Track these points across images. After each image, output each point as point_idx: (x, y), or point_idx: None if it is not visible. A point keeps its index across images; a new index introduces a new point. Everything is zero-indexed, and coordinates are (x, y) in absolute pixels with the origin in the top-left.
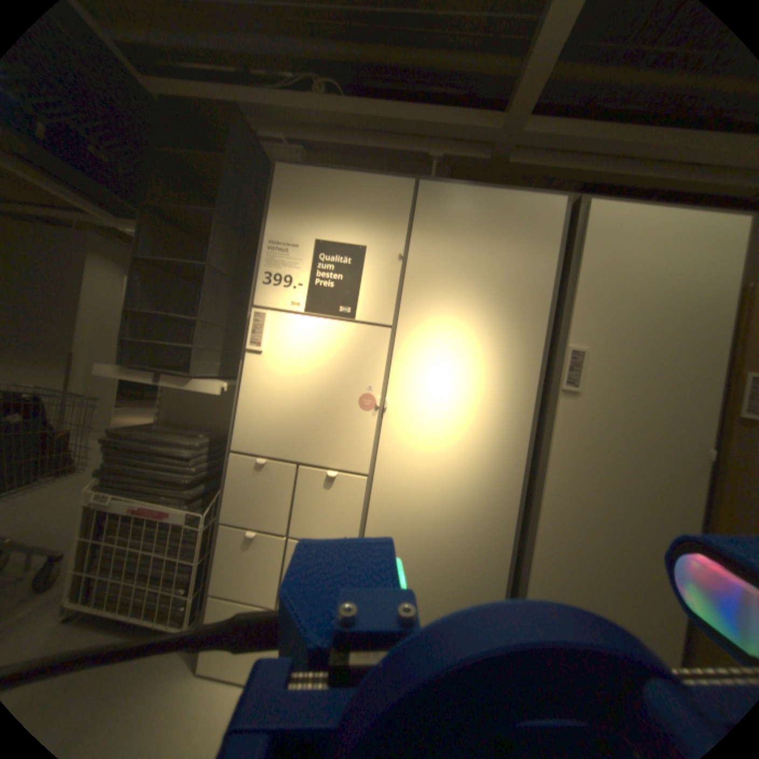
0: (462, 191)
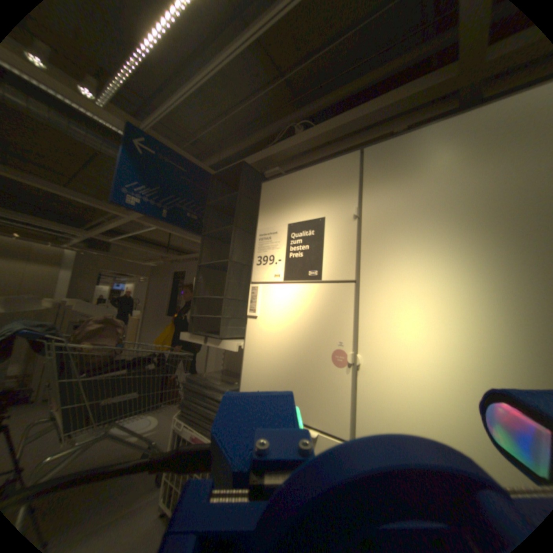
0: (408, 138)
